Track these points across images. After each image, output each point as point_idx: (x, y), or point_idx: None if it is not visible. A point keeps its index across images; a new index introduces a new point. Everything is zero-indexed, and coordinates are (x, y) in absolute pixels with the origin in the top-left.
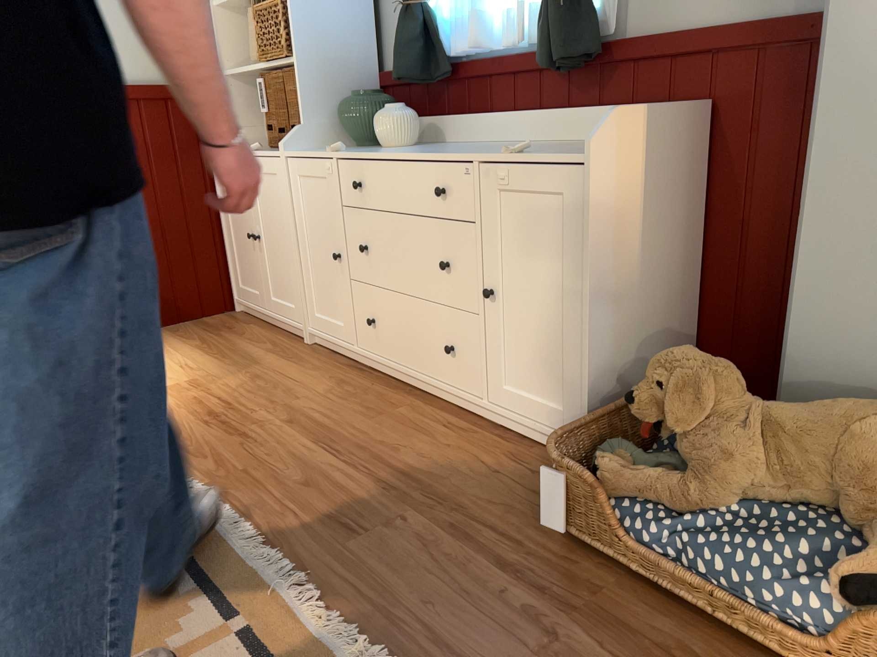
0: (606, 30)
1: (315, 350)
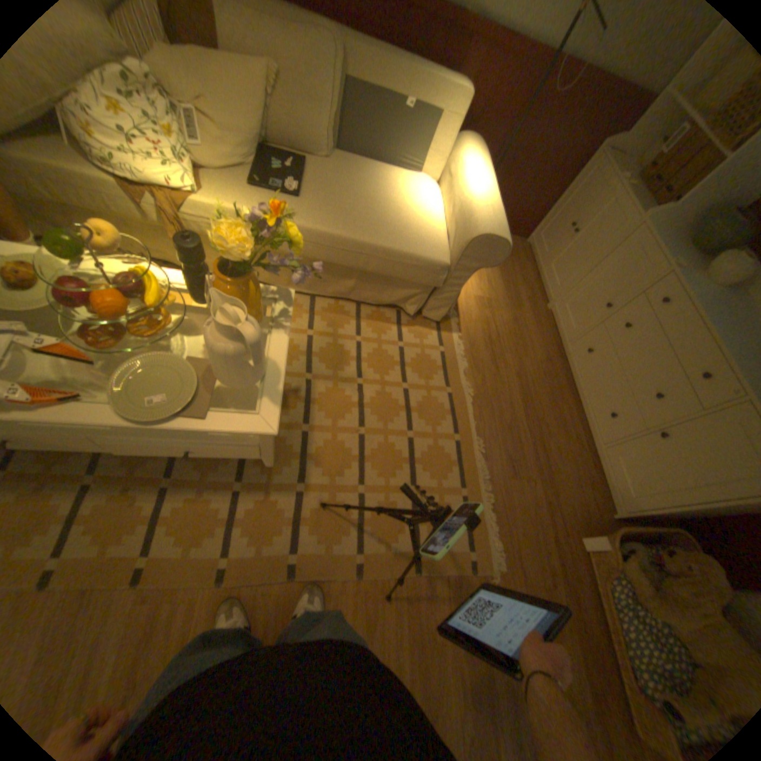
0: None
1: (548, 320)
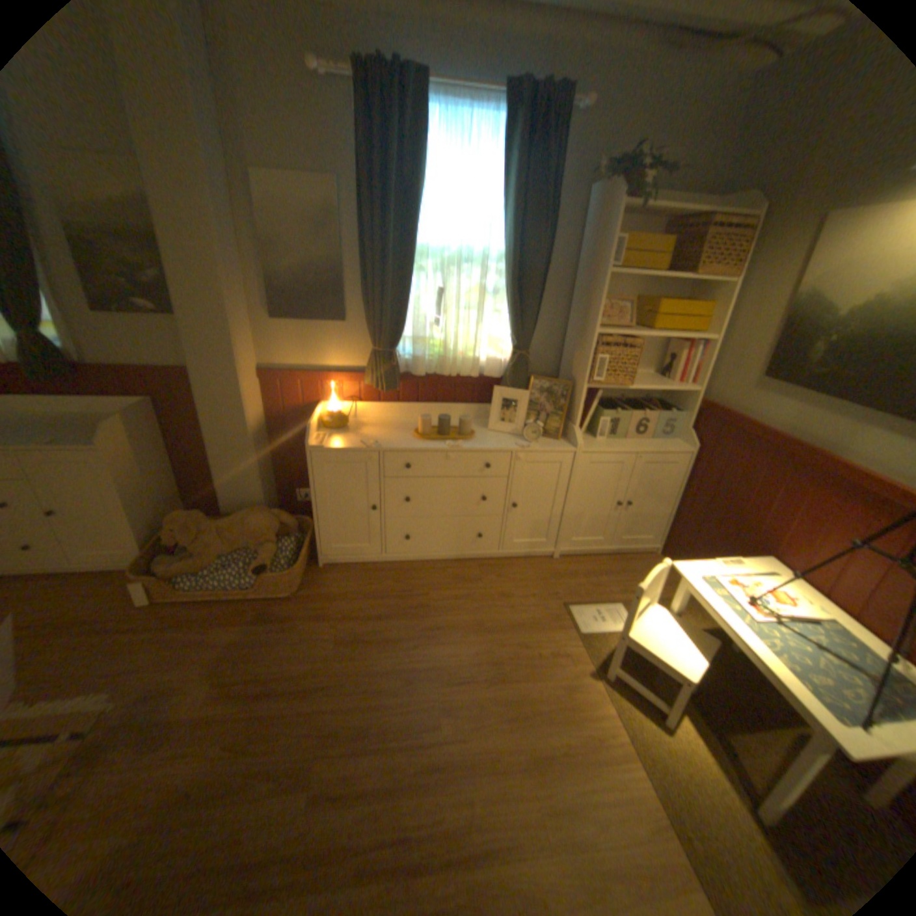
0: (74, 360)
1: None
